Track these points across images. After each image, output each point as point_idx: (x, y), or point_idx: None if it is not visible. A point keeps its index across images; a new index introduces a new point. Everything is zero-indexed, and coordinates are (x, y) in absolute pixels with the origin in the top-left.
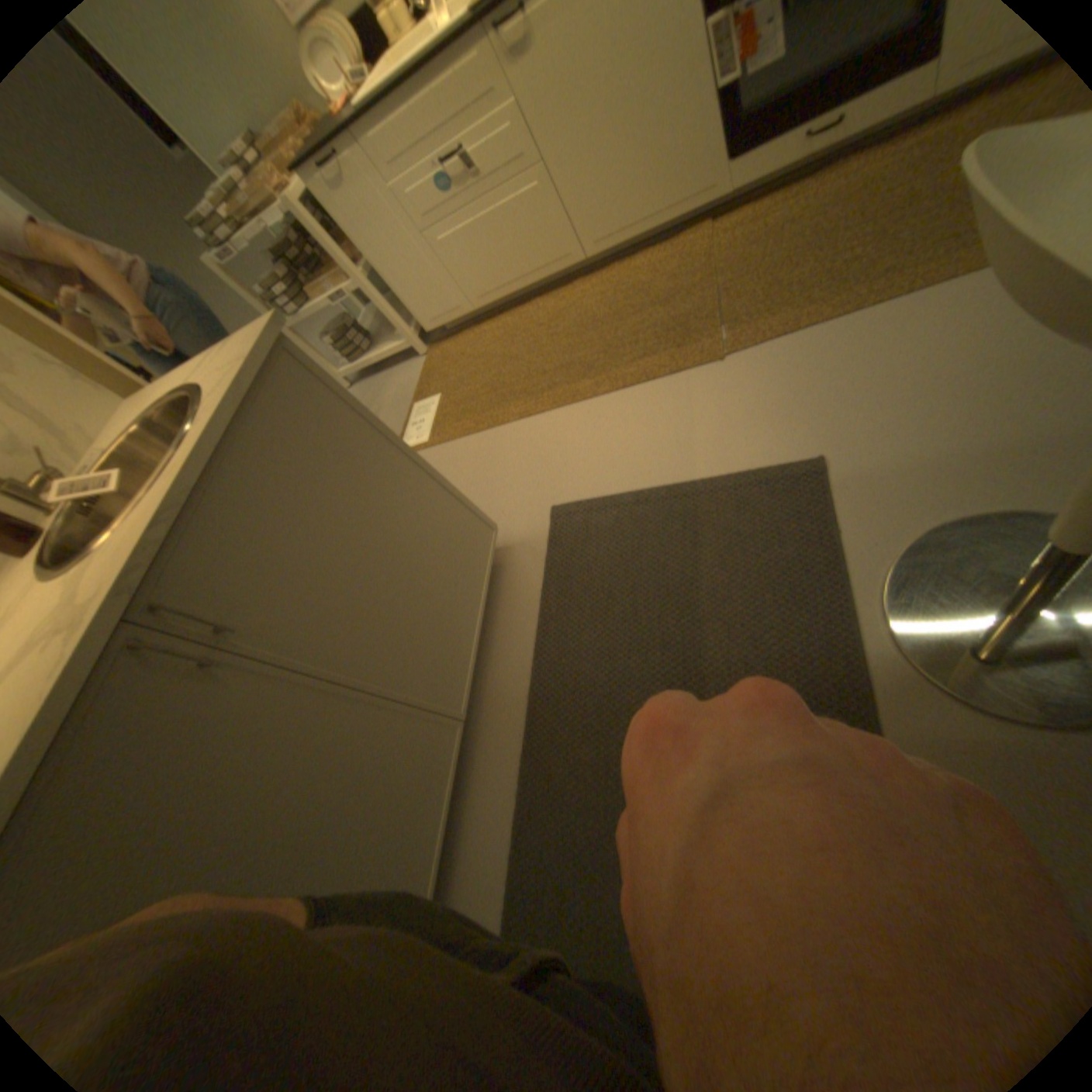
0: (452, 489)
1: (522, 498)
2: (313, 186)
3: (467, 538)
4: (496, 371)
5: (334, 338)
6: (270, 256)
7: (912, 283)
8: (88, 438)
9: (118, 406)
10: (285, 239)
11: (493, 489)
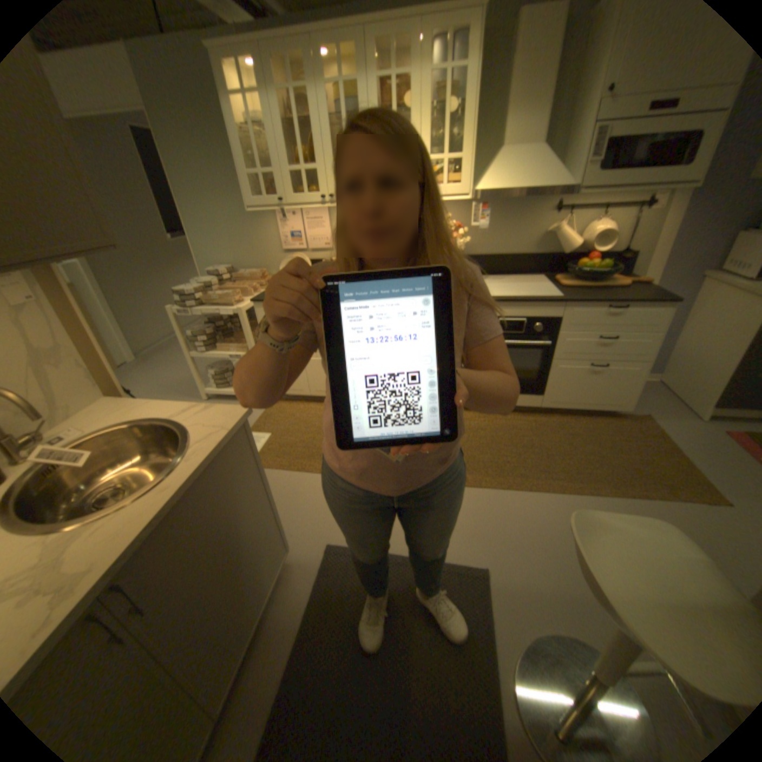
0: (279, 520)
1: (308, 531)
2: (259, 312)
3: (273, 556)
4: (312, 436)
5: (217, 373)
6: (206, 321)
7: (530, 488)
8: (69, 416)
9: (100, 401)
10: (220, 317)
11: (289, 516)
